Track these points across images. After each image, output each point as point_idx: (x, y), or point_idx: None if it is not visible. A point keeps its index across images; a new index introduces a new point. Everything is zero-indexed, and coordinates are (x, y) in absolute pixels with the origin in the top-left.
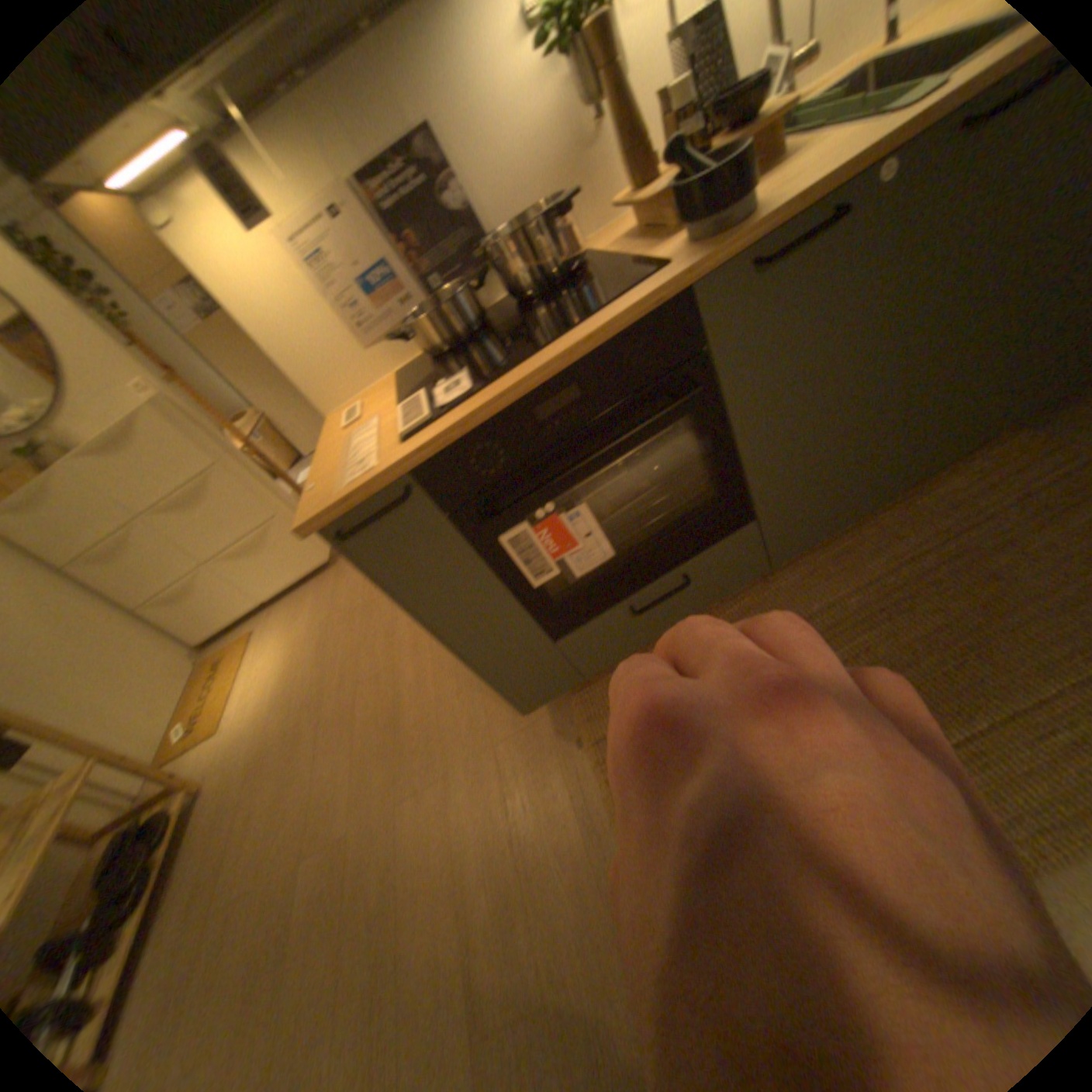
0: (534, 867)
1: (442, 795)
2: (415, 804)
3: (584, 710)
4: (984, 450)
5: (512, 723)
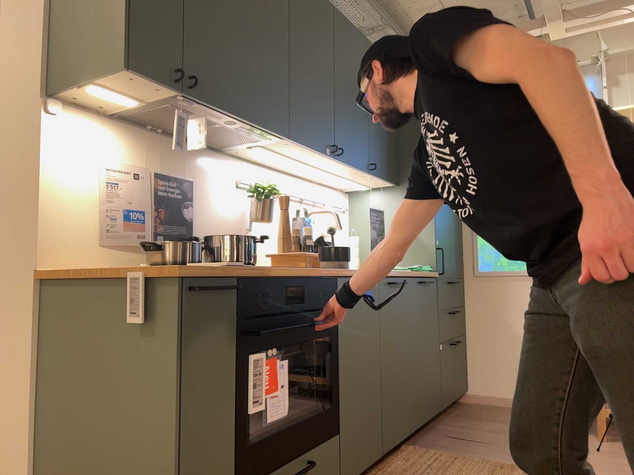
0: None
1: None
2: None
3: None
4: (400, 452)
5: None
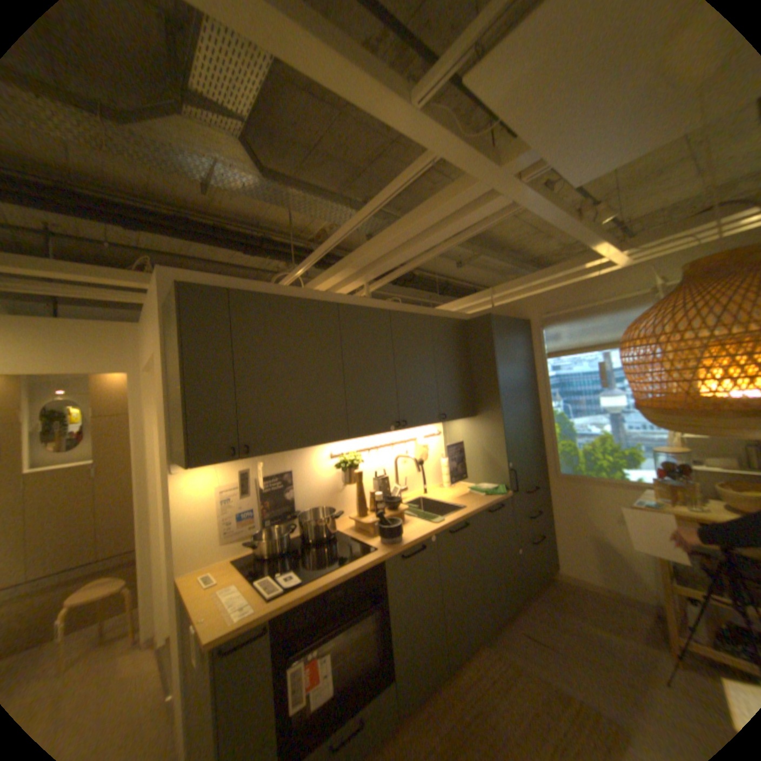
0: None
1: None
2: None
3: None
4: (474, 657)
5: None
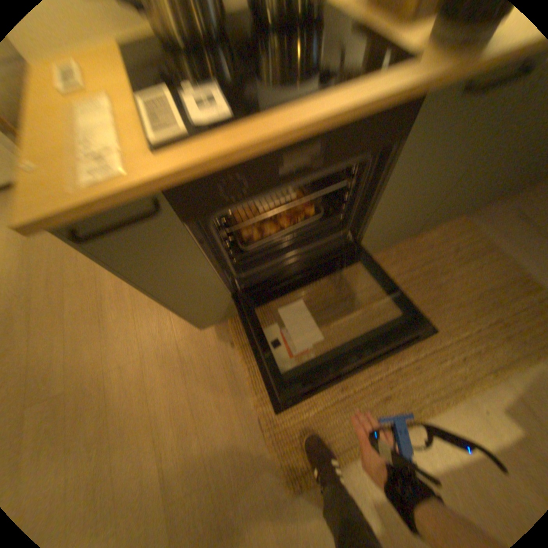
0: (203, 412)
1: (140, 369)
2: (120, 373)
3: (236, 326)
4: (446, 220)
5: (189, 328)
